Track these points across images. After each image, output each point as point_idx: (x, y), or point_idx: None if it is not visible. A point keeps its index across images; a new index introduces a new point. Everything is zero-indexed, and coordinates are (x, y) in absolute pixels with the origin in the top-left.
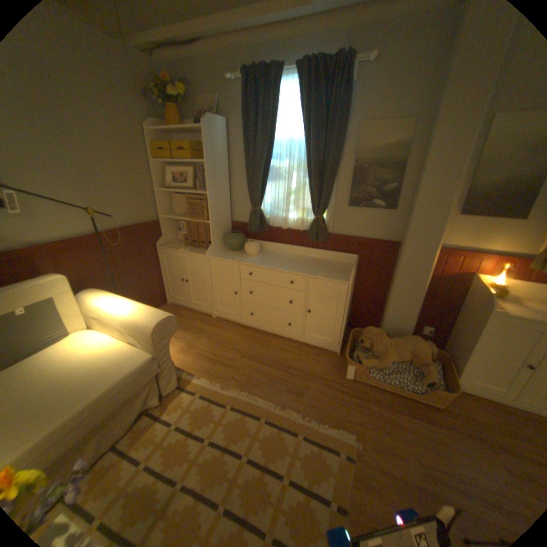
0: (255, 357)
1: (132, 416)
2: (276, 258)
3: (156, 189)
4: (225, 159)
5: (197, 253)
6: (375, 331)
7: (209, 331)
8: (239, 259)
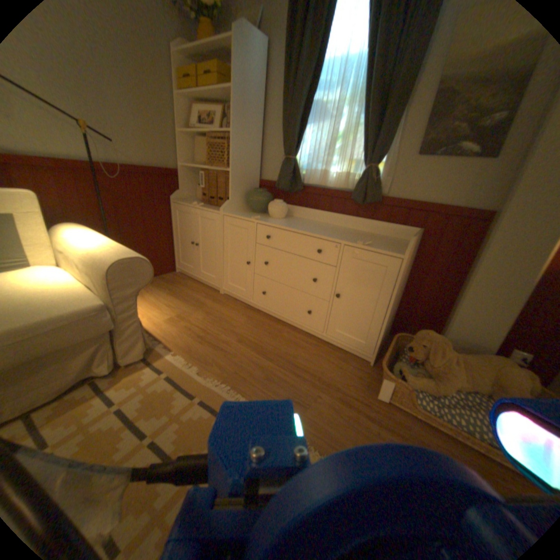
0: (256, 345)
1: (68, 382)
2: (306, 223)
3: (178, 129)
4: (260, 93)
5: (211, 209)
6: (436, 337)
7: (211, 306)
8: (257, 217)
